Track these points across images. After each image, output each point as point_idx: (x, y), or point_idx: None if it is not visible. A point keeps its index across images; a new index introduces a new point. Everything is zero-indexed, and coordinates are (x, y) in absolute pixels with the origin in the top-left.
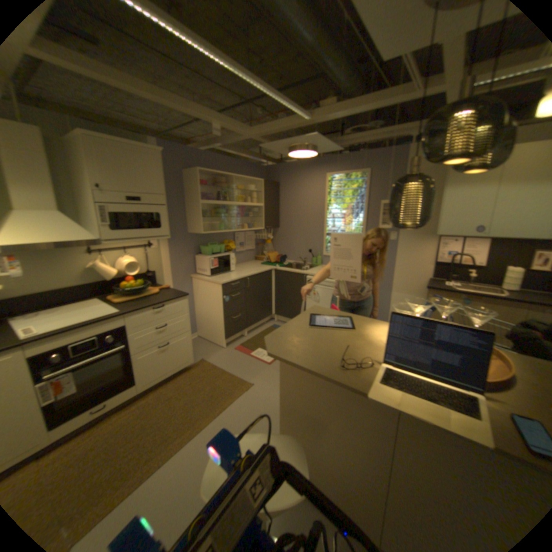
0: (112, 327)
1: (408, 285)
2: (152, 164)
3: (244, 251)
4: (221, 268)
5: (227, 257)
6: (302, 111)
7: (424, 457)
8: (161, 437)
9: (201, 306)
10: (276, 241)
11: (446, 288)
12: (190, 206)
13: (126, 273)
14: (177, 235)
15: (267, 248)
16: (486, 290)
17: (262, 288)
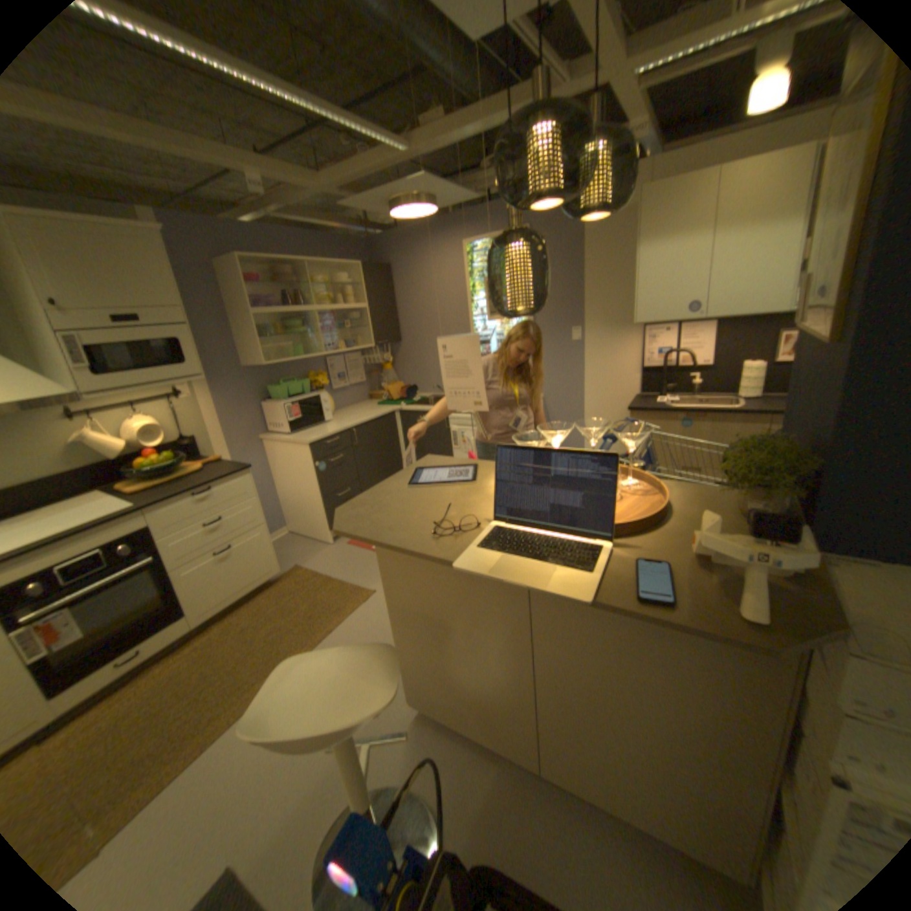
0: (122, 533)
1: (605, 409)
2: (143, 255)
3: (345, 388)
4: (307, 419)
5: (313, 399)
6: (386, 137)
7: (565, 640)
8: (230, 686)
9: (283, 483)
10: (399, 364)
11: (656, 406)
12: (234, 321)
13: (138, 445)
14: (219, 373)
15: (385, 377)
16: (715, 402)
17: (380, 443)
